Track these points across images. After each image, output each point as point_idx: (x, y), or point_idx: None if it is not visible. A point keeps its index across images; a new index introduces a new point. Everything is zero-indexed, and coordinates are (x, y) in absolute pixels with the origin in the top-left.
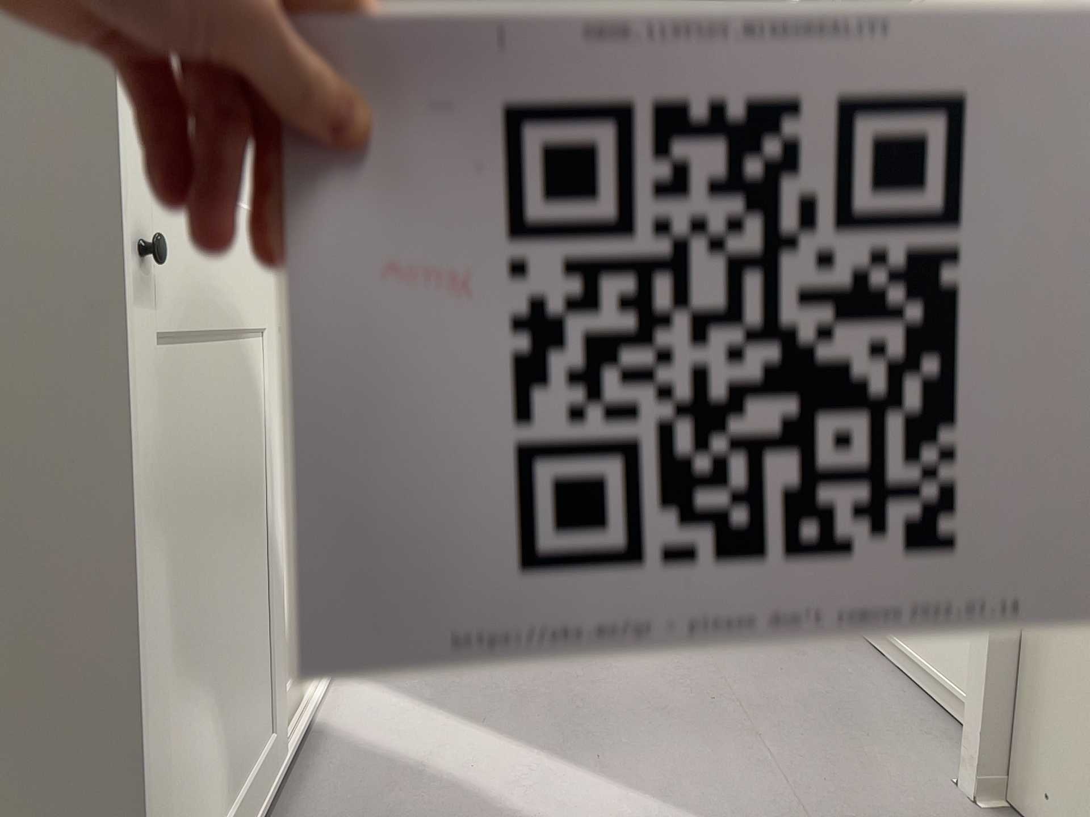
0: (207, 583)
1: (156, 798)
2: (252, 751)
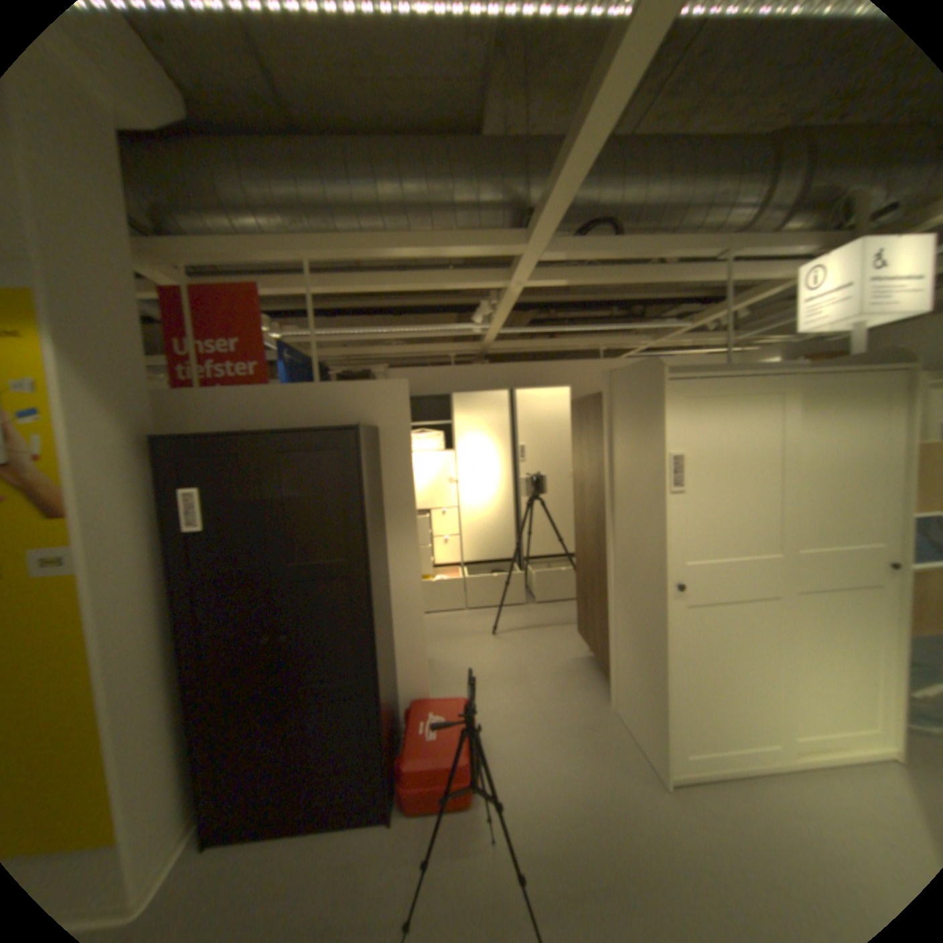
0: (731, 674)
1: (691, 721)
2: (768, 742)
